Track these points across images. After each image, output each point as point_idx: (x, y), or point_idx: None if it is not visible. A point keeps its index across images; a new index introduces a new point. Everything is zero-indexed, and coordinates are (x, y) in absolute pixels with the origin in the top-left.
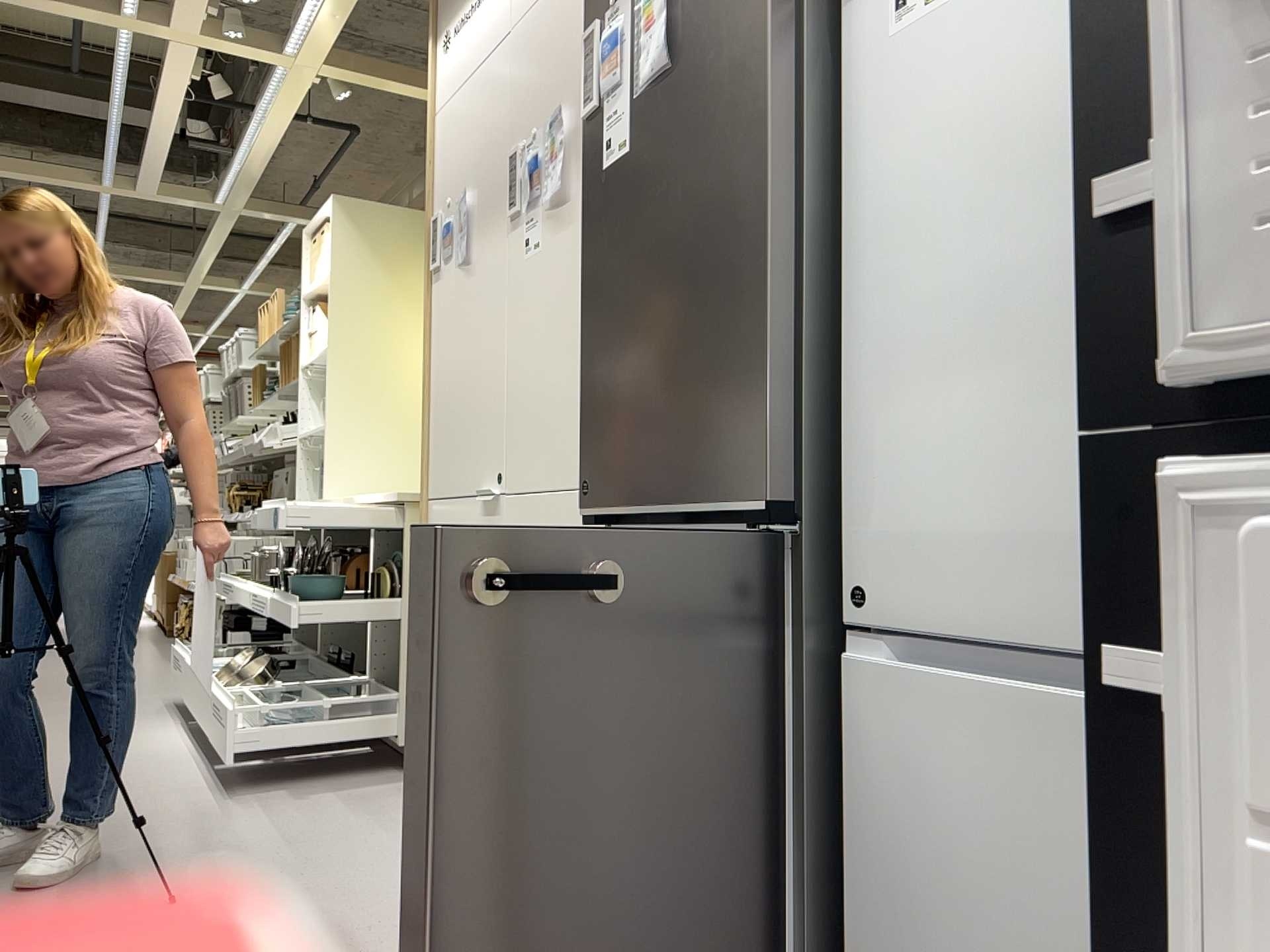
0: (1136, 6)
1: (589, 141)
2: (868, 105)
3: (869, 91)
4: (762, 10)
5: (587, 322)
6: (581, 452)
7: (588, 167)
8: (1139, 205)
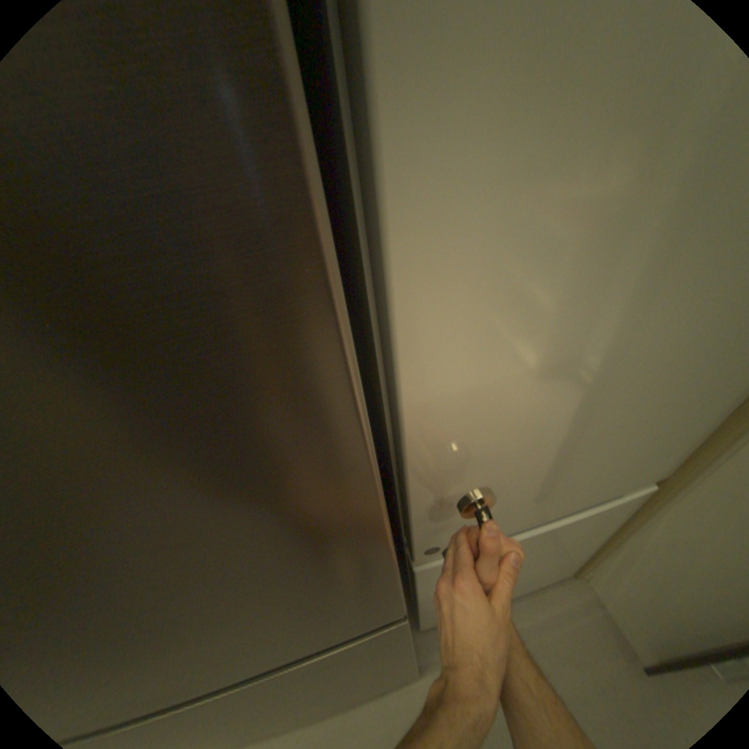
0: None
1: None
2: None
3: None
4: None
5: None
6: None
7: None
8: None
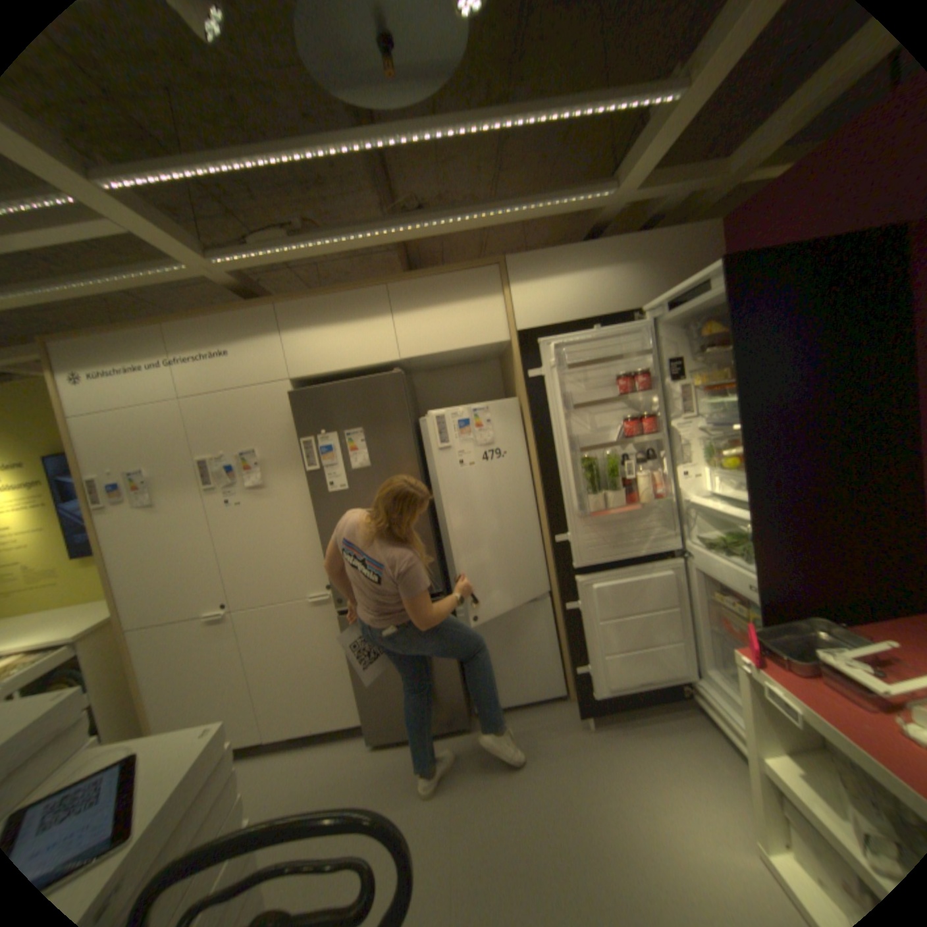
0: (553, 511)
1: (313, 479)
2: (440, 484)
3: (440, 480)
4: (414, 461)
5: (327, 544)
6: (331, 588)
7: (315, 488)
8: (558, 540)
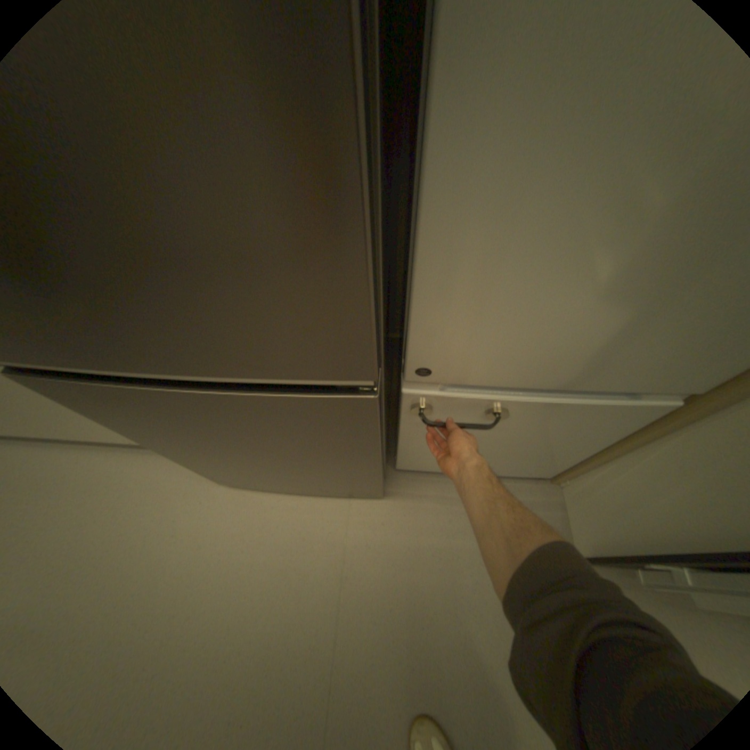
0: None
1: None
2: None
3: None
4: None
5: None
6: None
7: None
8: None
